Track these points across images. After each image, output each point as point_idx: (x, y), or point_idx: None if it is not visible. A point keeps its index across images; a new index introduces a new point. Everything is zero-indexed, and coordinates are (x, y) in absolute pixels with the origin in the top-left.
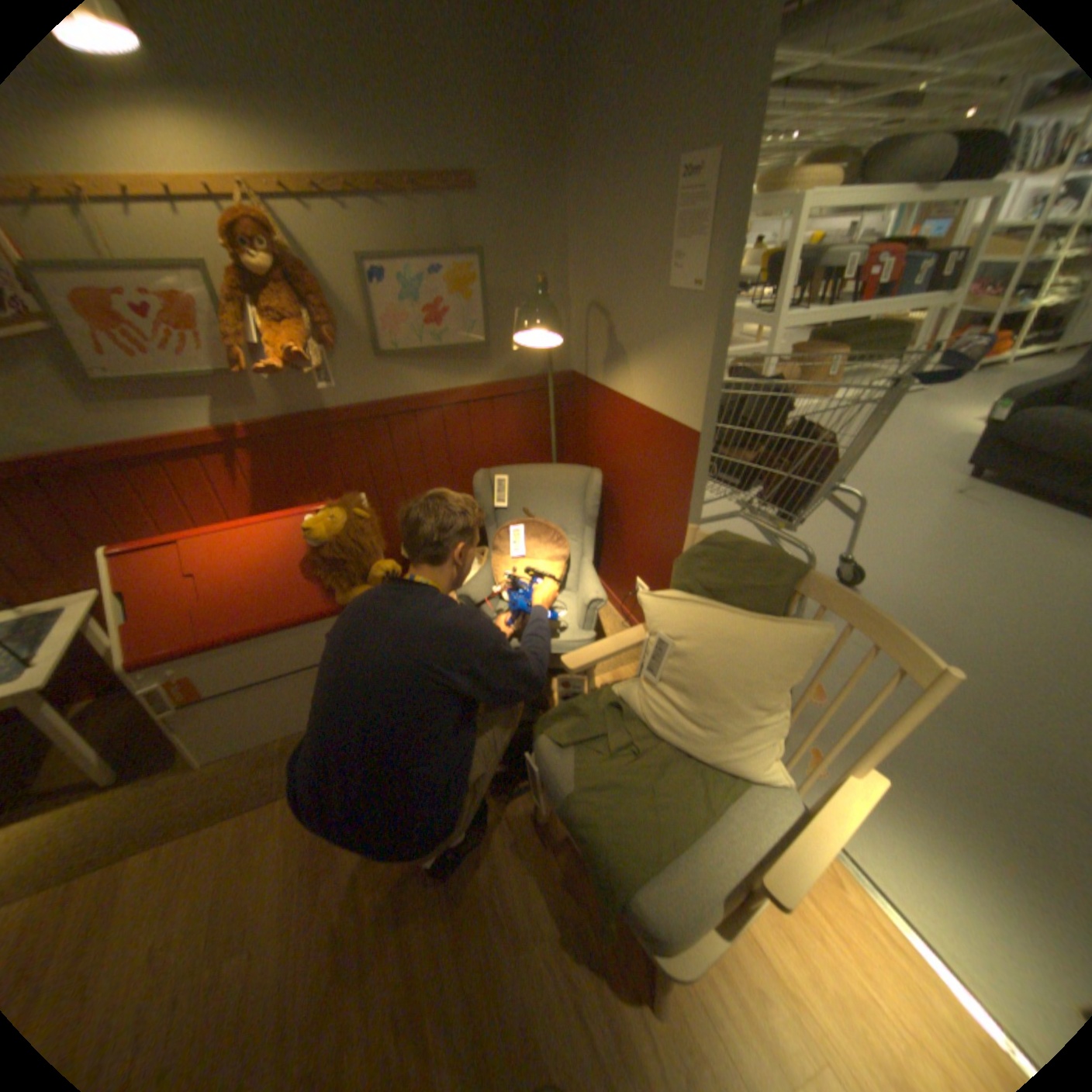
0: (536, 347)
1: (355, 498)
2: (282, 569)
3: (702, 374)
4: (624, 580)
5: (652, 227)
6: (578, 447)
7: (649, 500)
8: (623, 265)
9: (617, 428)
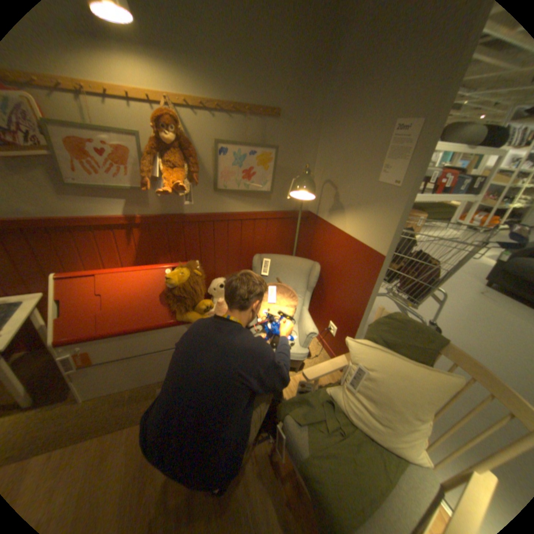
0: (299, 198)
1: (195, 264)
2: (149, 297)
3: (393, 227)
4: (322, 321)
5: (373, 150)
6: (305, 248)
7: (346, 284)
8: (351, 165)
9: (332, 244)
